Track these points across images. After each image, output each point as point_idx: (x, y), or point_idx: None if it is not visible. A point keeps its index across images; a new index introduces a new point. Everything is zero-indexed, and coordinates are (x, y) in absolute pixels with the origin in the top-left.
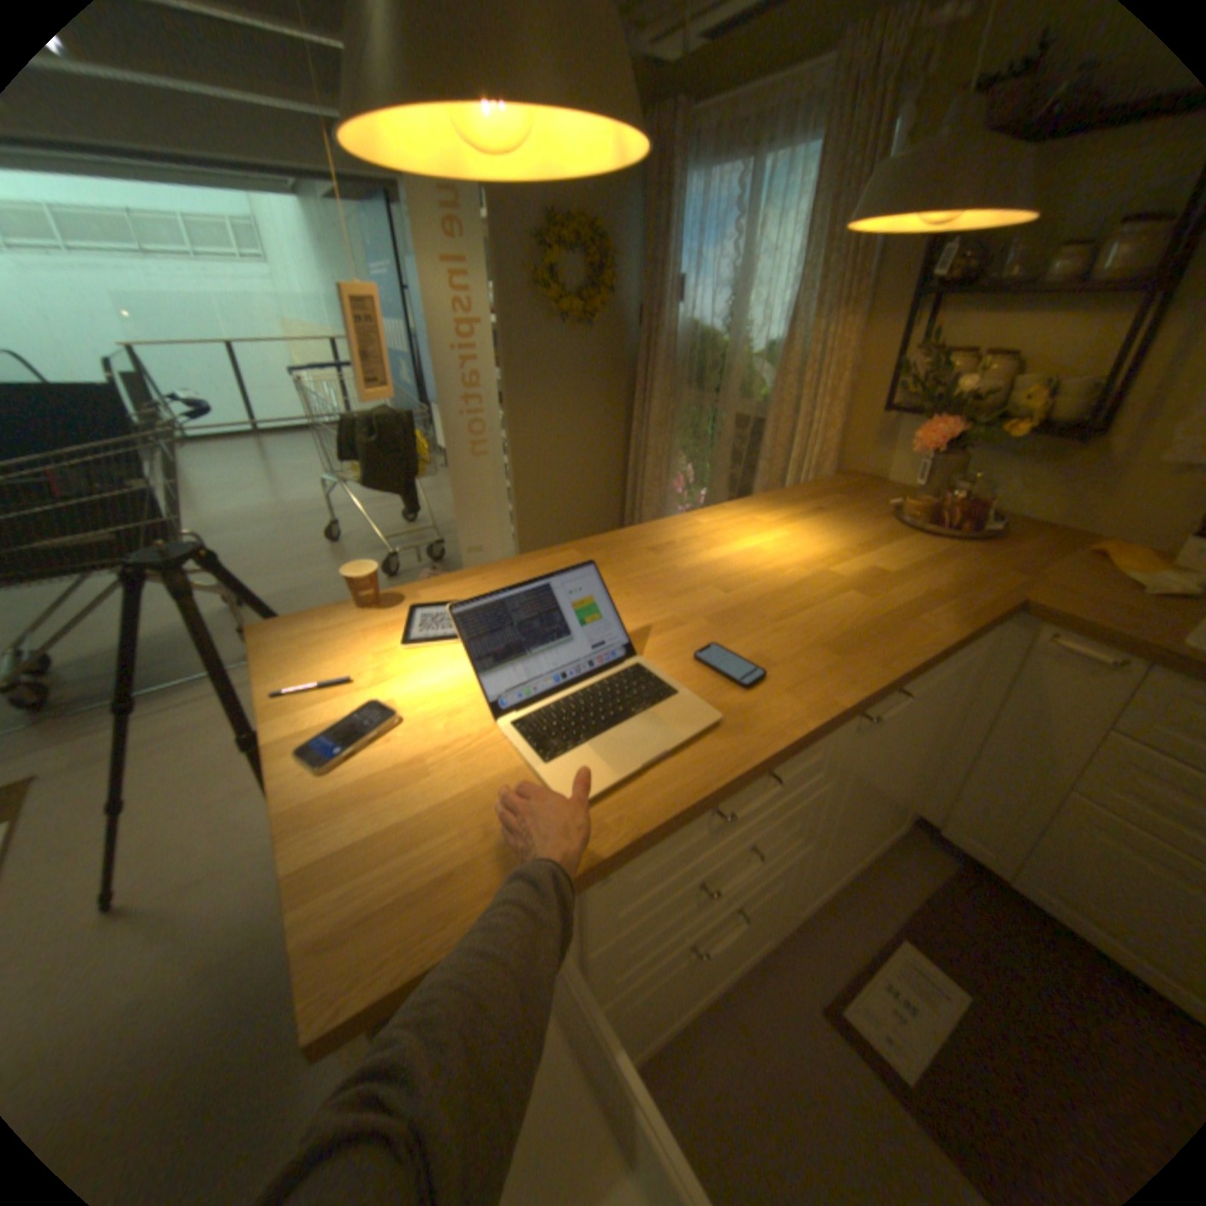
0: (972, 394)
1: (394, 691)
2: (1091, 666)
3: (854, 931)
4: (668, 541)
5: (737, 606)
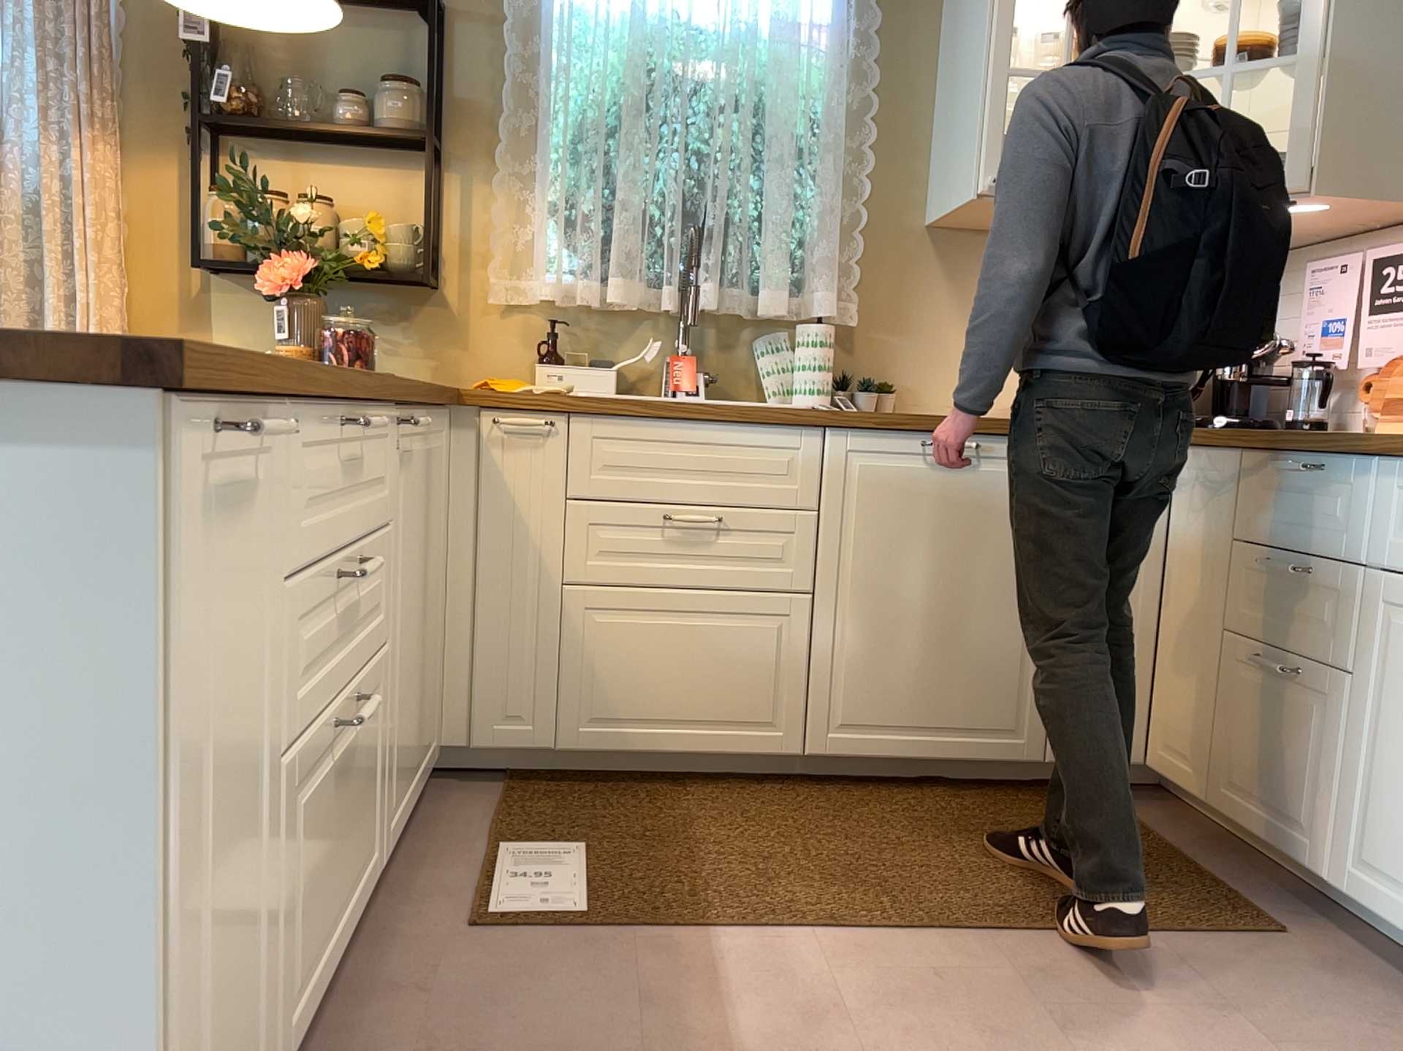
0: (307, 232)
1: None
2: (526, 441)
3: (439, 869)
4: None
5: None
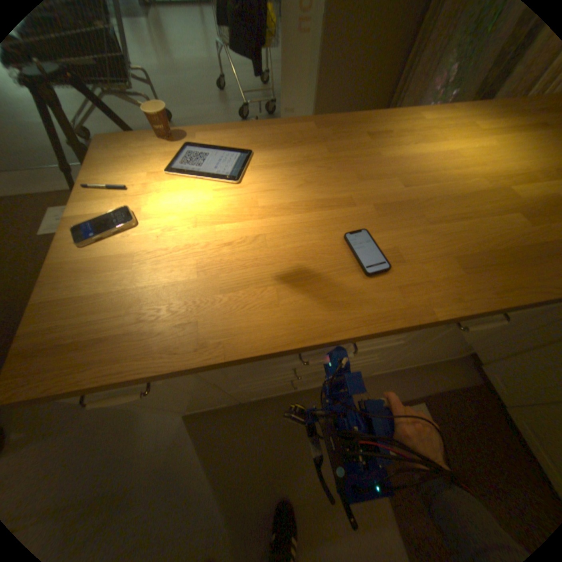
0: None
1: (144, 203)
2: None
3: (399, 387)
4: (388, 129)
5: (407, 201)
